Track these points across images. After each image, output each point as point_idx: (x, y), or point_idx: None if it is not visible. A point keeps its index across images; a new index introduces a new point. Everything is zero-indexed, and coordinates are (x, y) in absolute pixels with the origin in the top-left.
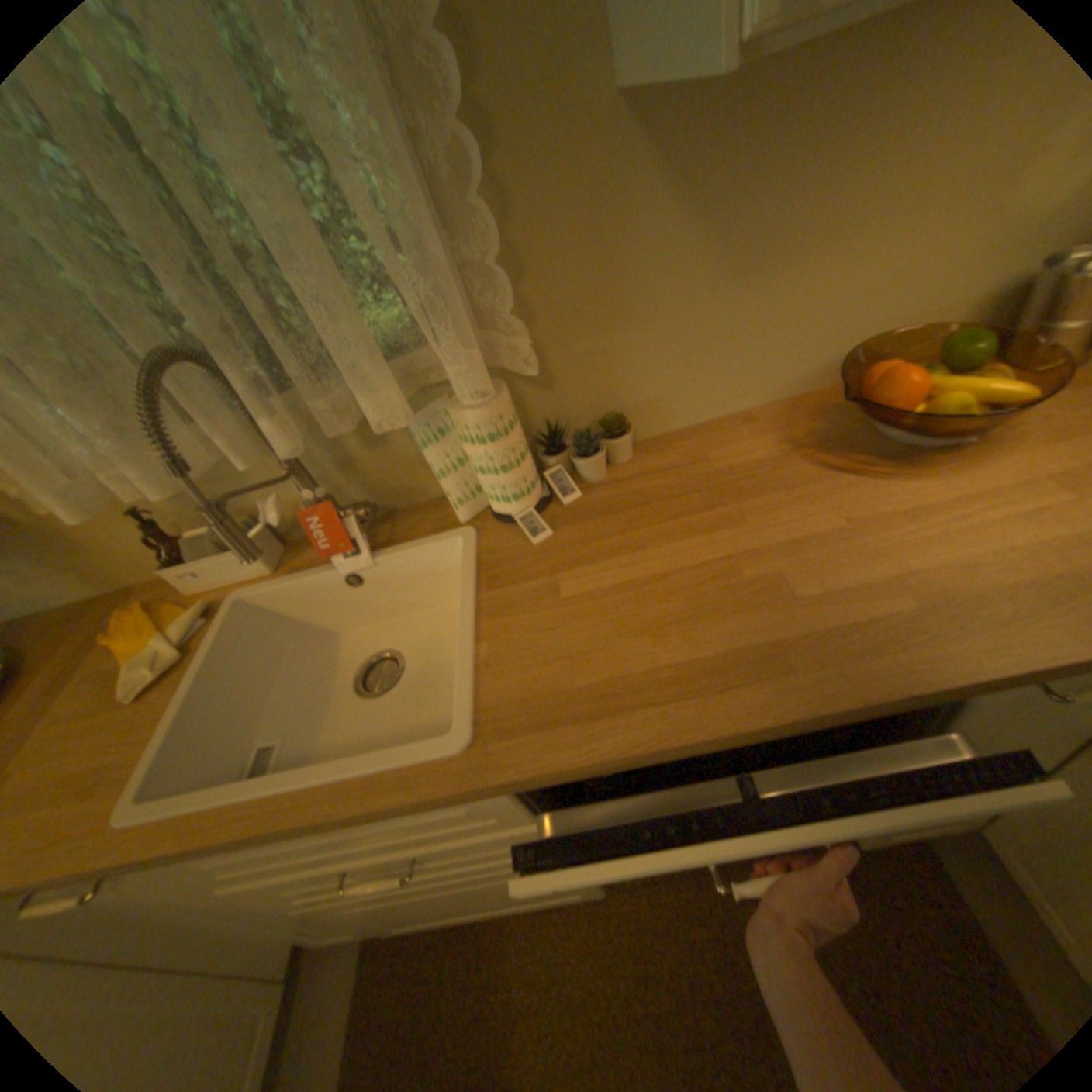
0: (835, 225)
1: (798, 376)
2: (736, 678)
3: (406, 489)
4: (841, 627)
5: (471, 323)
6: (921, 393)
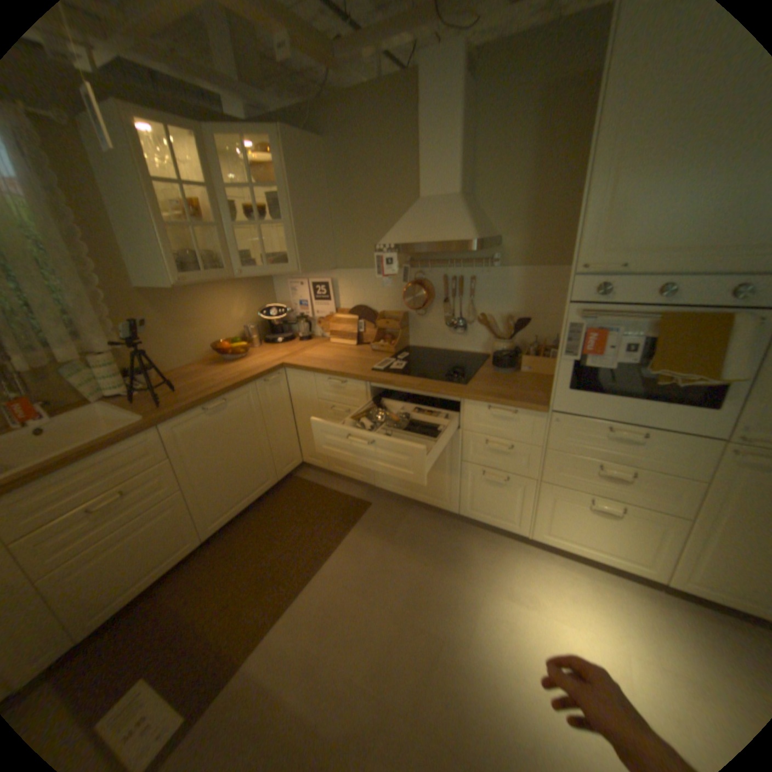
0: (195, 319)
1: (200, 355)
2: (208, 391)
3: (53, 403)
4: (226, 380)
5: (96, 335)
6: (227, 348)
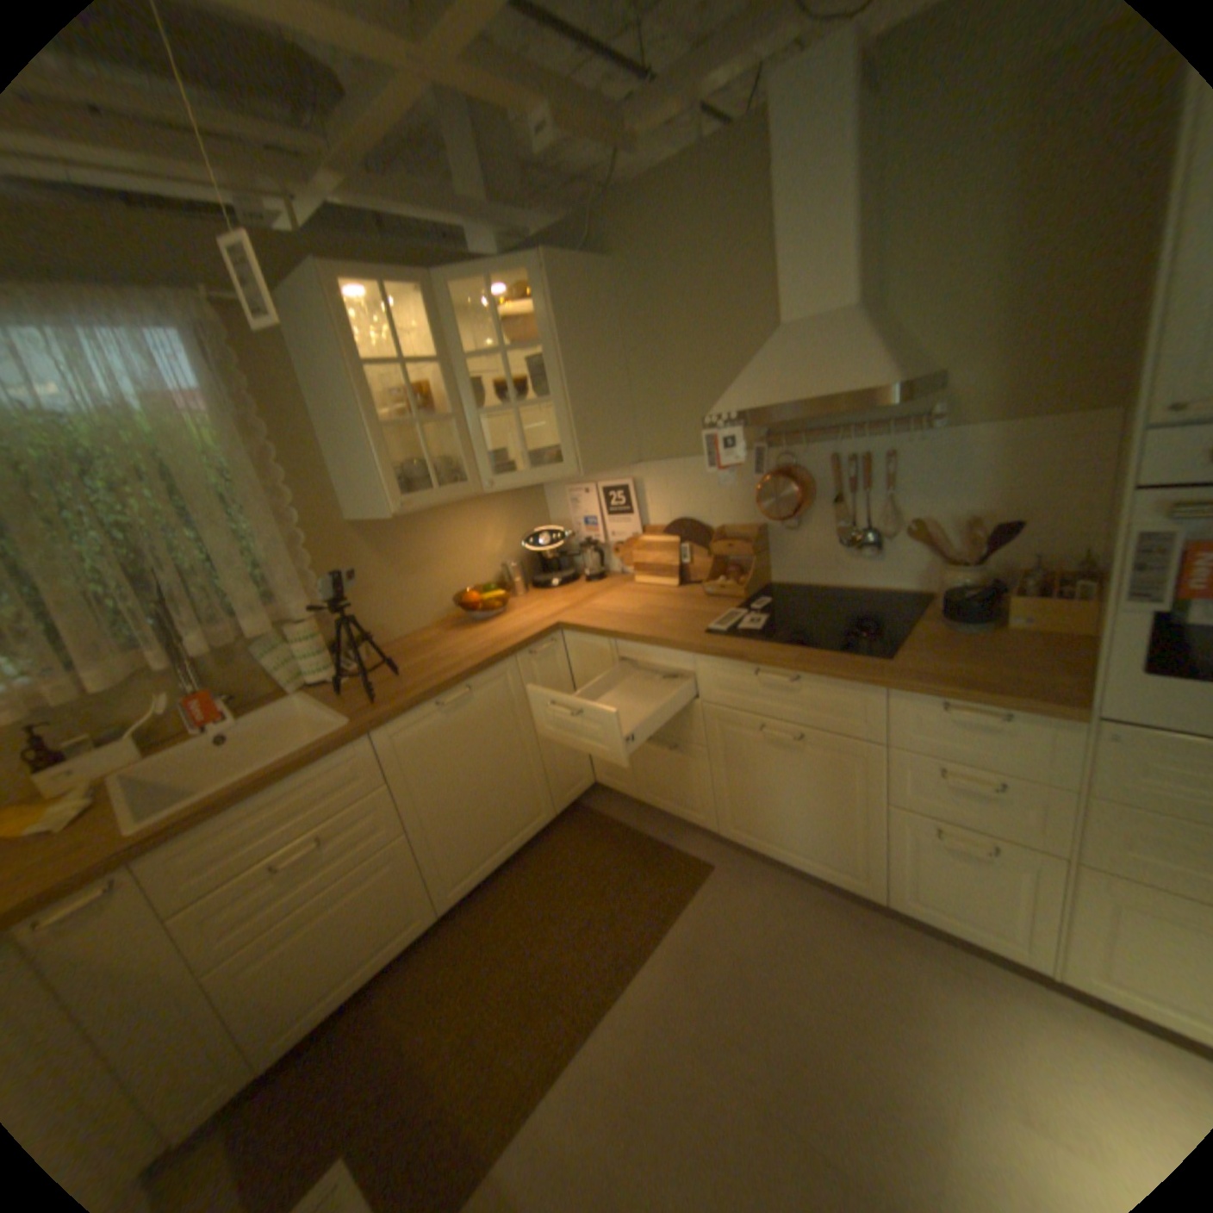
0: (431, 560)
1: (440, 613)
2: (444, 674)
3: (242, 697)
4: (472, 656)
5: (295, 596)
6: (476, 601)
